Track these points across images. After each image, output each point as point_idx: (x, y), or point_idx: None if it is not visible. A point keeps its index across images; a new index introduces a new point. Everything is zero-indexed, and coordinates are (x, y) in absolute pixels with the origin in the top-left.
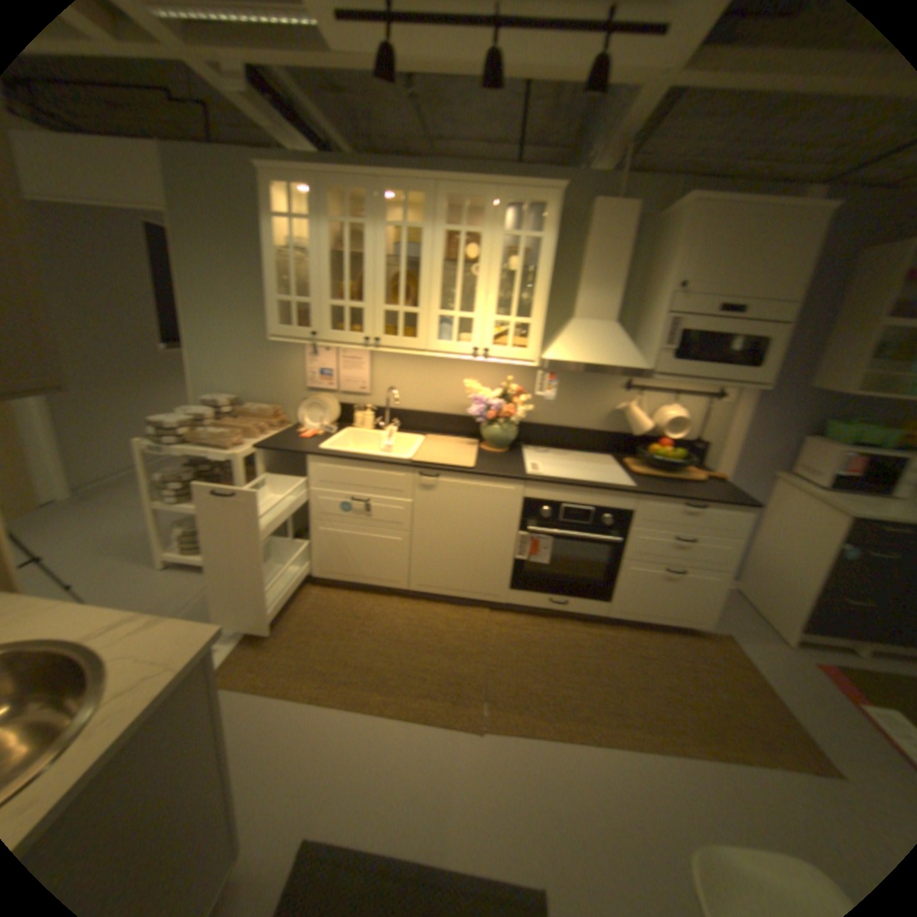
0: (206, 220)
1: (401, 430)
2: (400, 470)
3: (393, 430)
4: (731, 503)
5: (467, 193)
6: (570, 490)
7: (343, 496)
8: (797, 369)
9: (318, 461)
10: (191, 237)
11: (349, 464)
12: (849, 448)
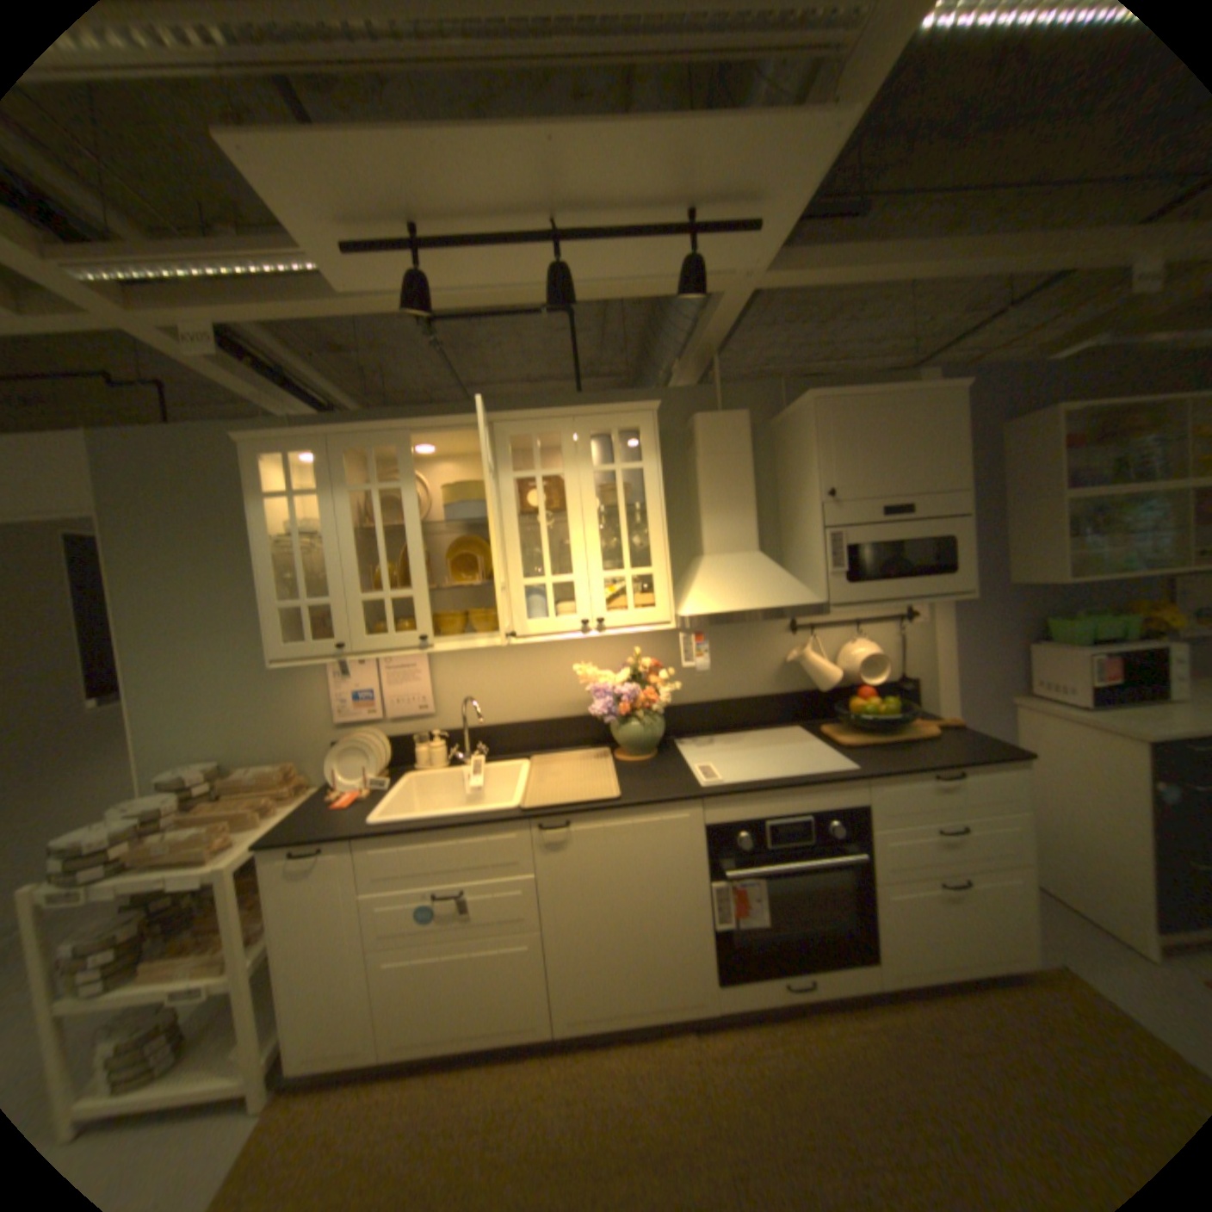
0: (168, 518)
1: (494, 756)
2: (510, 829)
3: (483, 761)
4: (998, 763)
5: (537, 432)
6: (774, 797)
7: (422, 896)
8: (989, 567)
9: (373, 846)
10: (145, 544)
11: (426, 839)
12: (1093, 650)
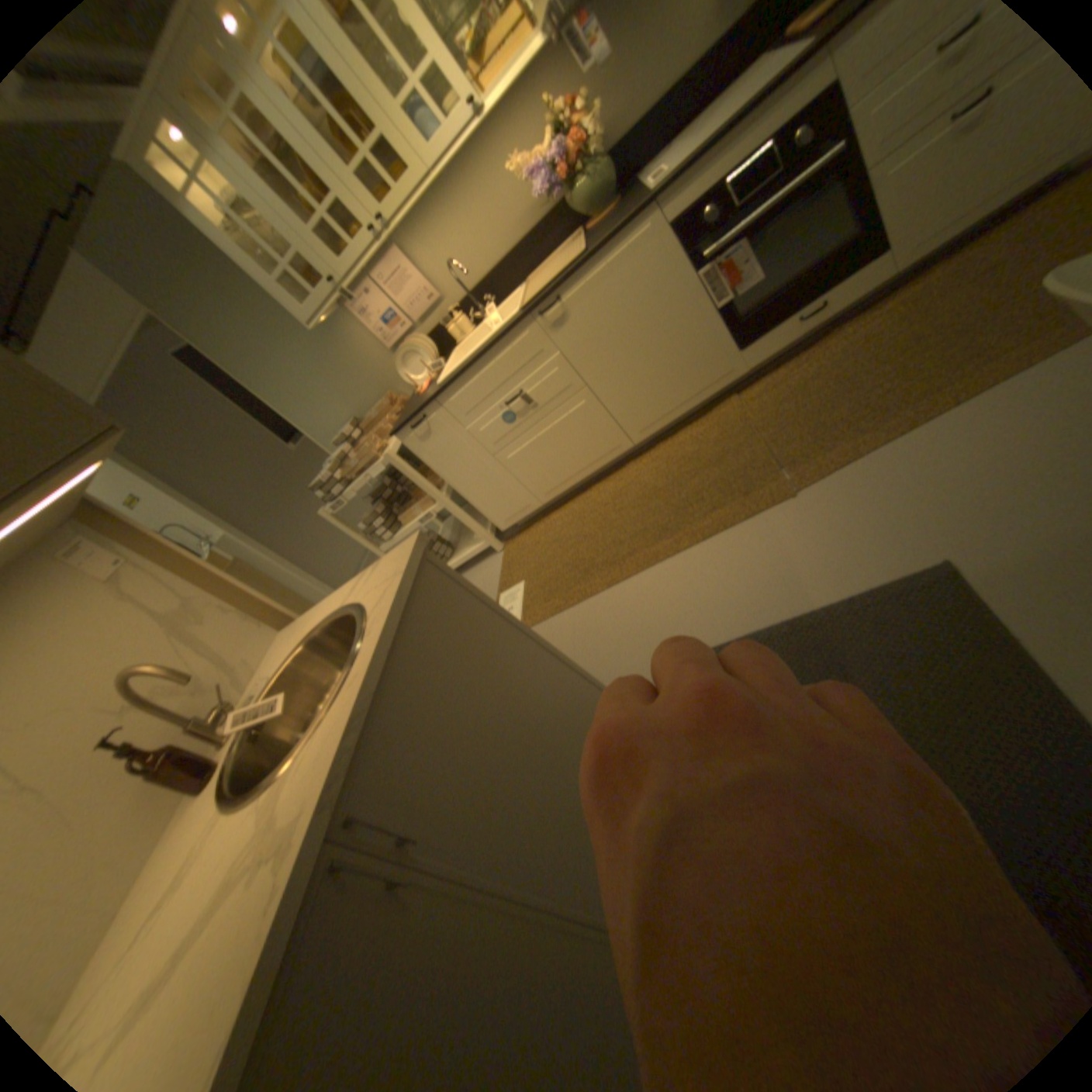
0: (174, 276)
1: (503, 299)
2: (521, 328)
3: (494, 306)
4: None
5: None
6: (723, 146)
7: (499, 406)
8: None
9: (449, 393)
10: (185, 306)
11: (475, 370)
12: None
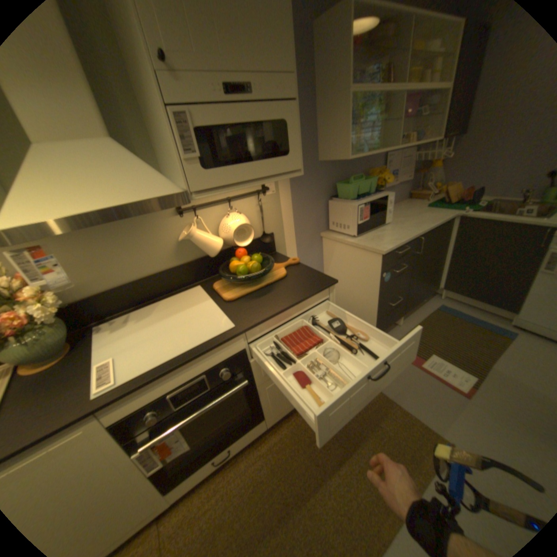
0: None
1: None
2: None
3: None
4: (318, 292)
5: None
6: (165, 378)
7: None
8: (306, 148)
9: None
10: None
11: None
12: (357, 201)
